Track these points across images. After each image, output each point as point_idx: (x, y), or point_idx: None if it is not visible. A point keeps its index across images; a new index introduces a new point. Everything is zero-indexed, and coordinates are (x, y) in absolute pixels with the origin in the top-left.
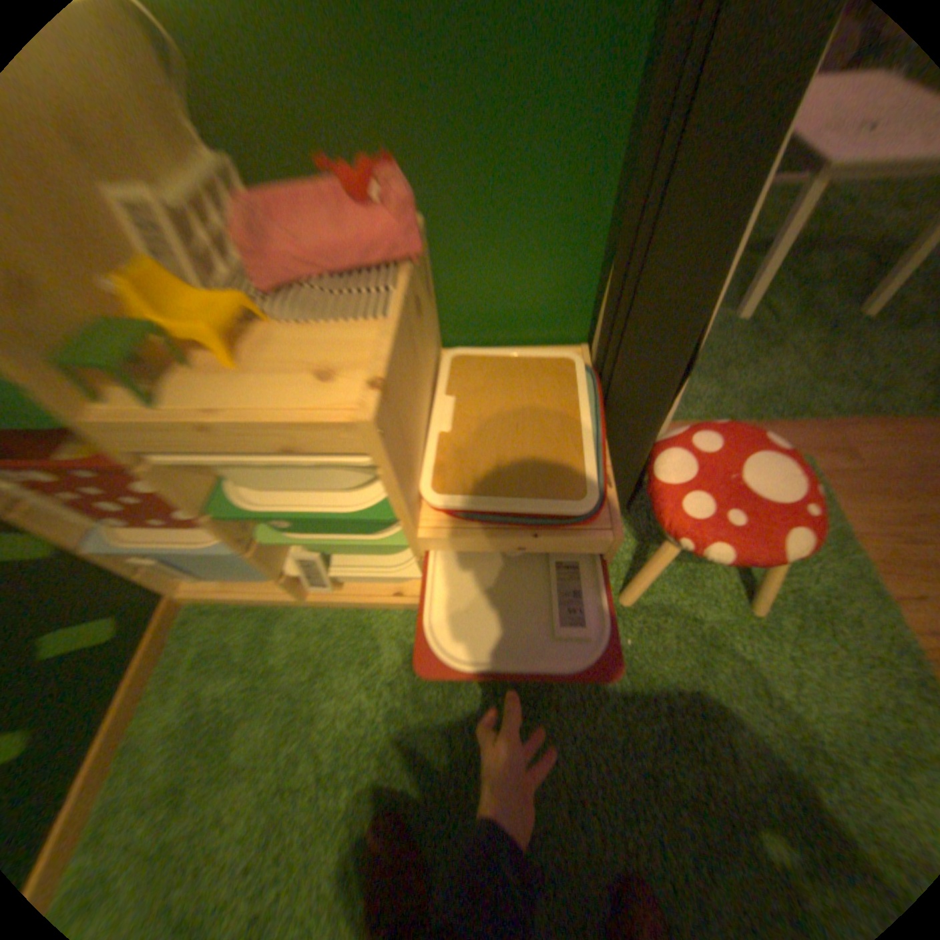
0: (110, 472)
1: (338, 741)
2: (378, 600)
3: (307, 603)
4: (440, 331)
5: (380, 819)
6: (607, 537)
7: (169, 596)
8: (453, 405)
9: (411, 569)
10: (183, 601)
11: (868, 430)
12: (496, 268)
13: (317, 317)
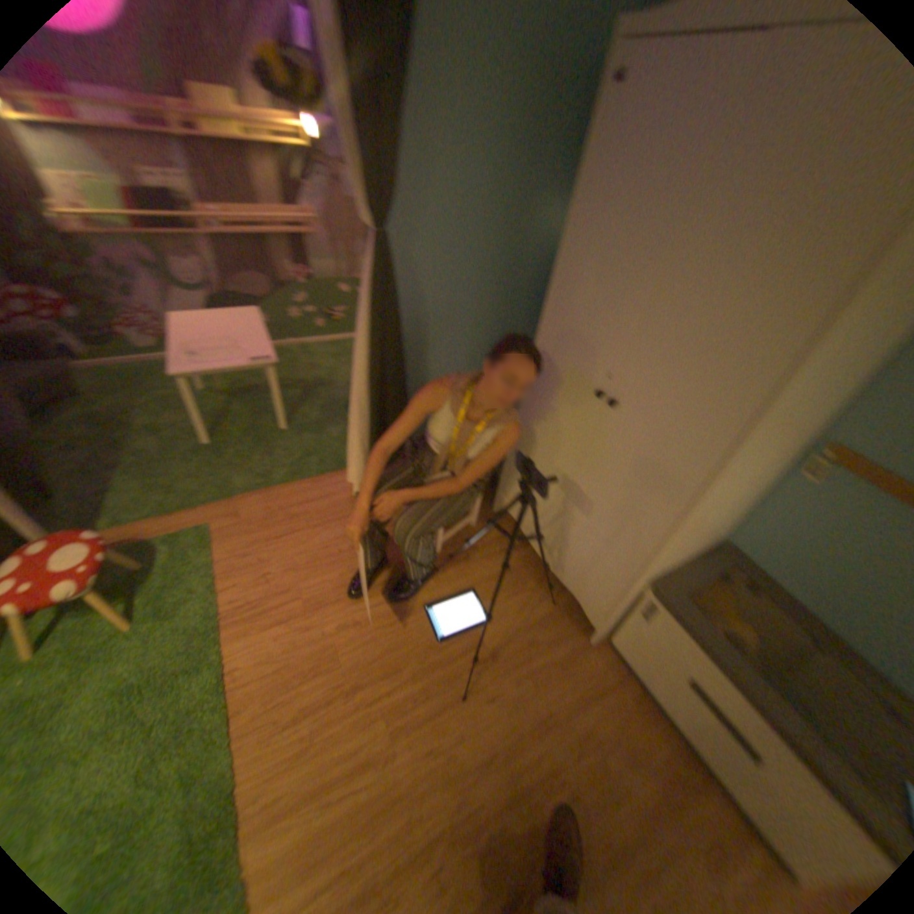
0: None
1: None
2: None
3: None
4: None
5: None
6: None
7: None
8: None
9: None
10: None
11: (250, 499)
12: None
13: None
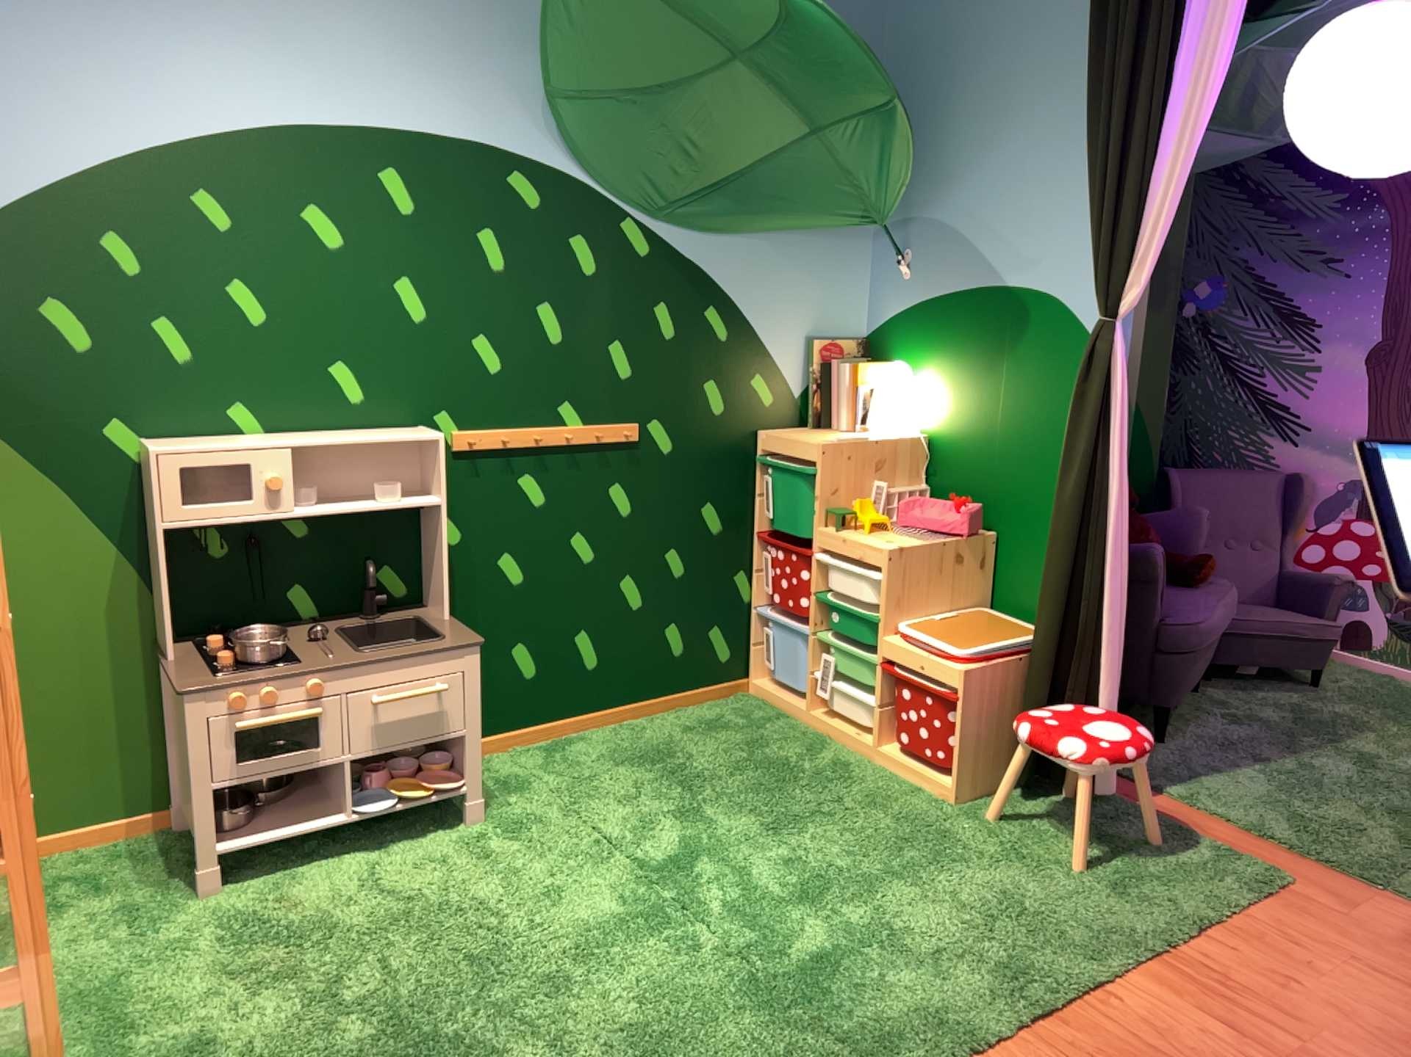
0: (804, 553)
1: (765, 759)
2: (844, 732)
3: (806, 722)
4: (985, 596)
5: (755, 782)
6: (958, 669)
7: (748, 679)
8: (953, 617)
9: (873, 700)
10: (749, 691)
11: (1407, 910)
12: (1027, 571)
13: (906, 534)
